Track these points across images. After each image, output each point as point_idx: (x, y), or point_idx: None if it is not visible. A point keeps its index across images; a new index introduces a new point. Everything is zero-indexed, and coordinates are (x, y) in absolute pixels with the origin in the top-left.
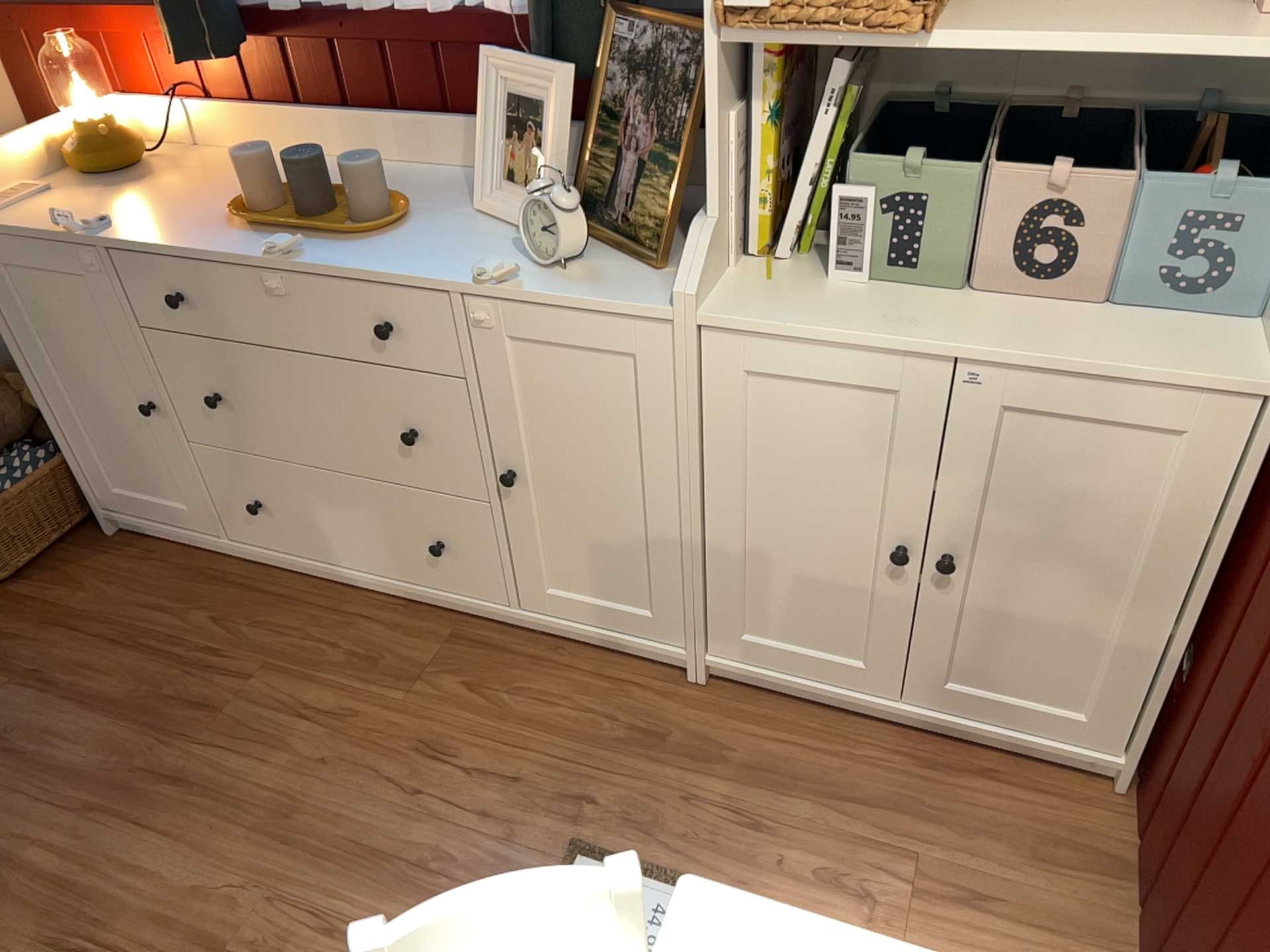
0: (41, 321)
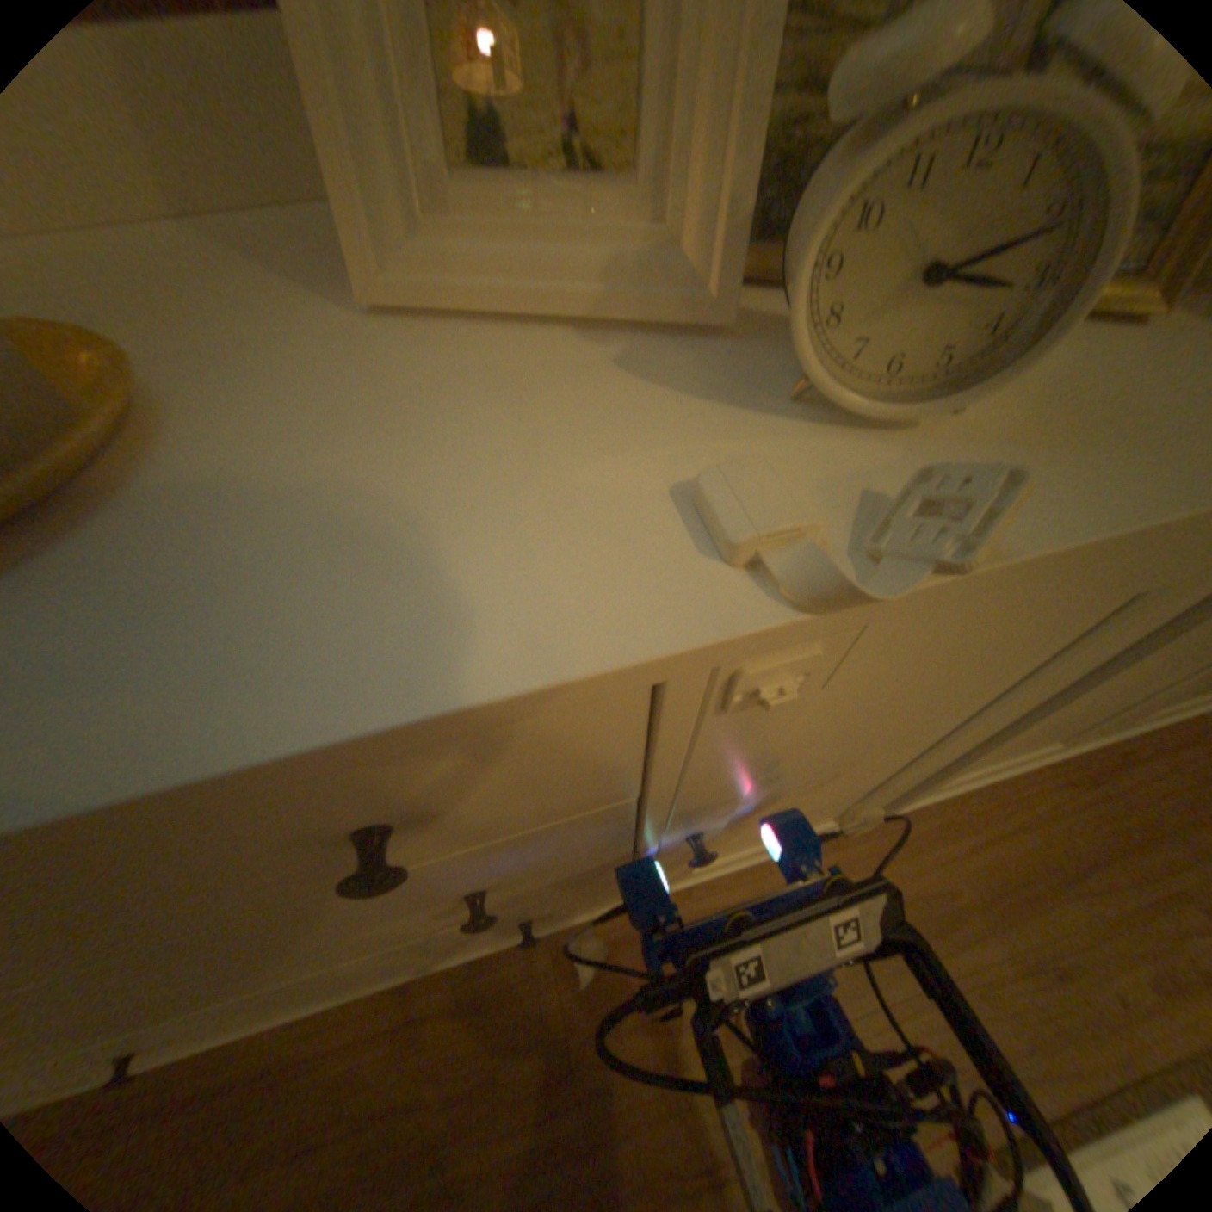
0: None
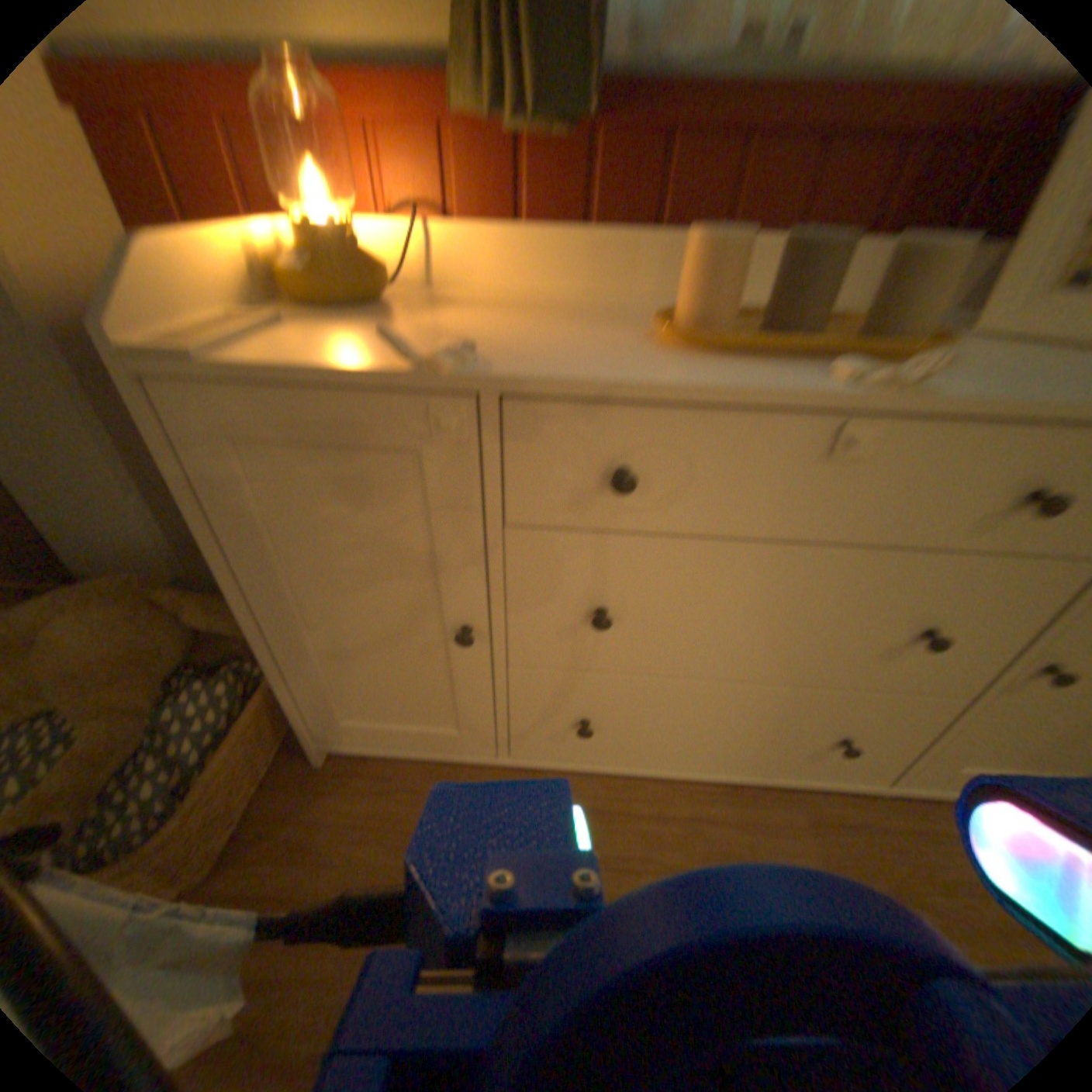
0: (232, 516)
